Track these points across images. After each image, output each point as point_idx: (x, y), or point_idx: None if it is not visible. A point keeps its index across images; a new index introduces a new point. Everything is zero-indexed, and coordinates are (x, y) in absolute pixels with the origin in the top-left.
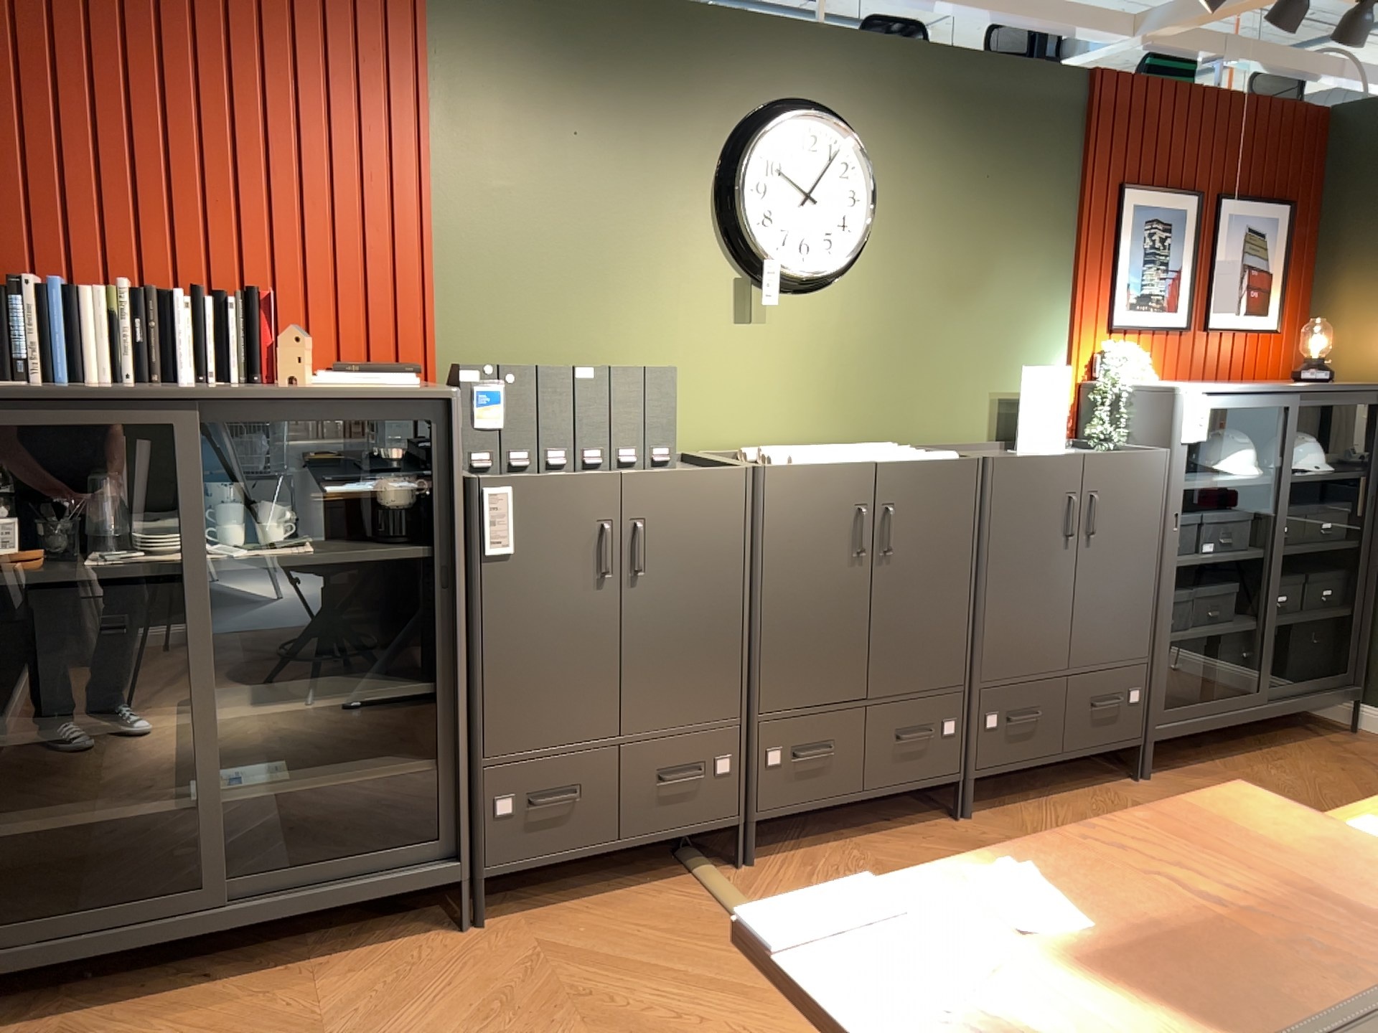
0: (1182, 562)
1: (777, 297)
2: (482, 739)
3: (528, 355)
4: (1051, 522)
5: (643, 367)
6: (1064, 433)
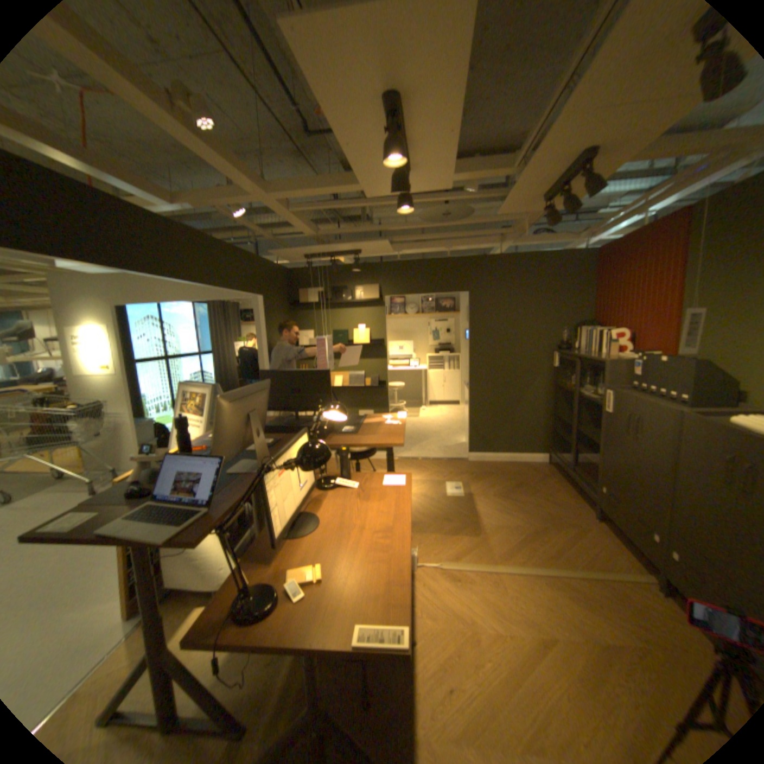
0: None
1: None
2: (604, 466)
3: (709, 351)
4: None
5: (684, 359)
6: None
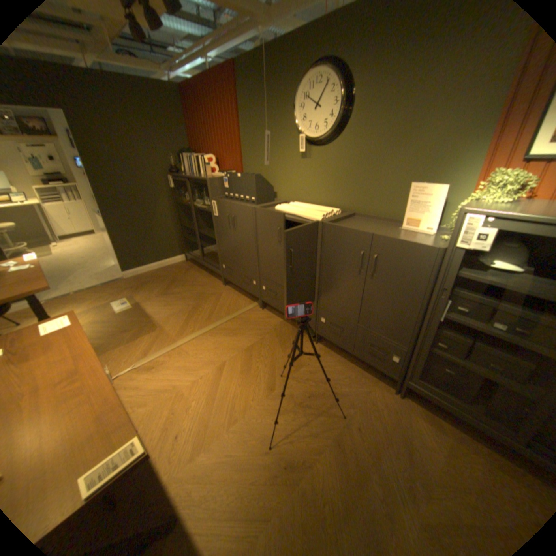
0: (459, 319)
1: (314, 148)
2: (220, 252)
3: (257, 169)
4: (352, 259)
5: (248, 175)
6: (437, 224)
